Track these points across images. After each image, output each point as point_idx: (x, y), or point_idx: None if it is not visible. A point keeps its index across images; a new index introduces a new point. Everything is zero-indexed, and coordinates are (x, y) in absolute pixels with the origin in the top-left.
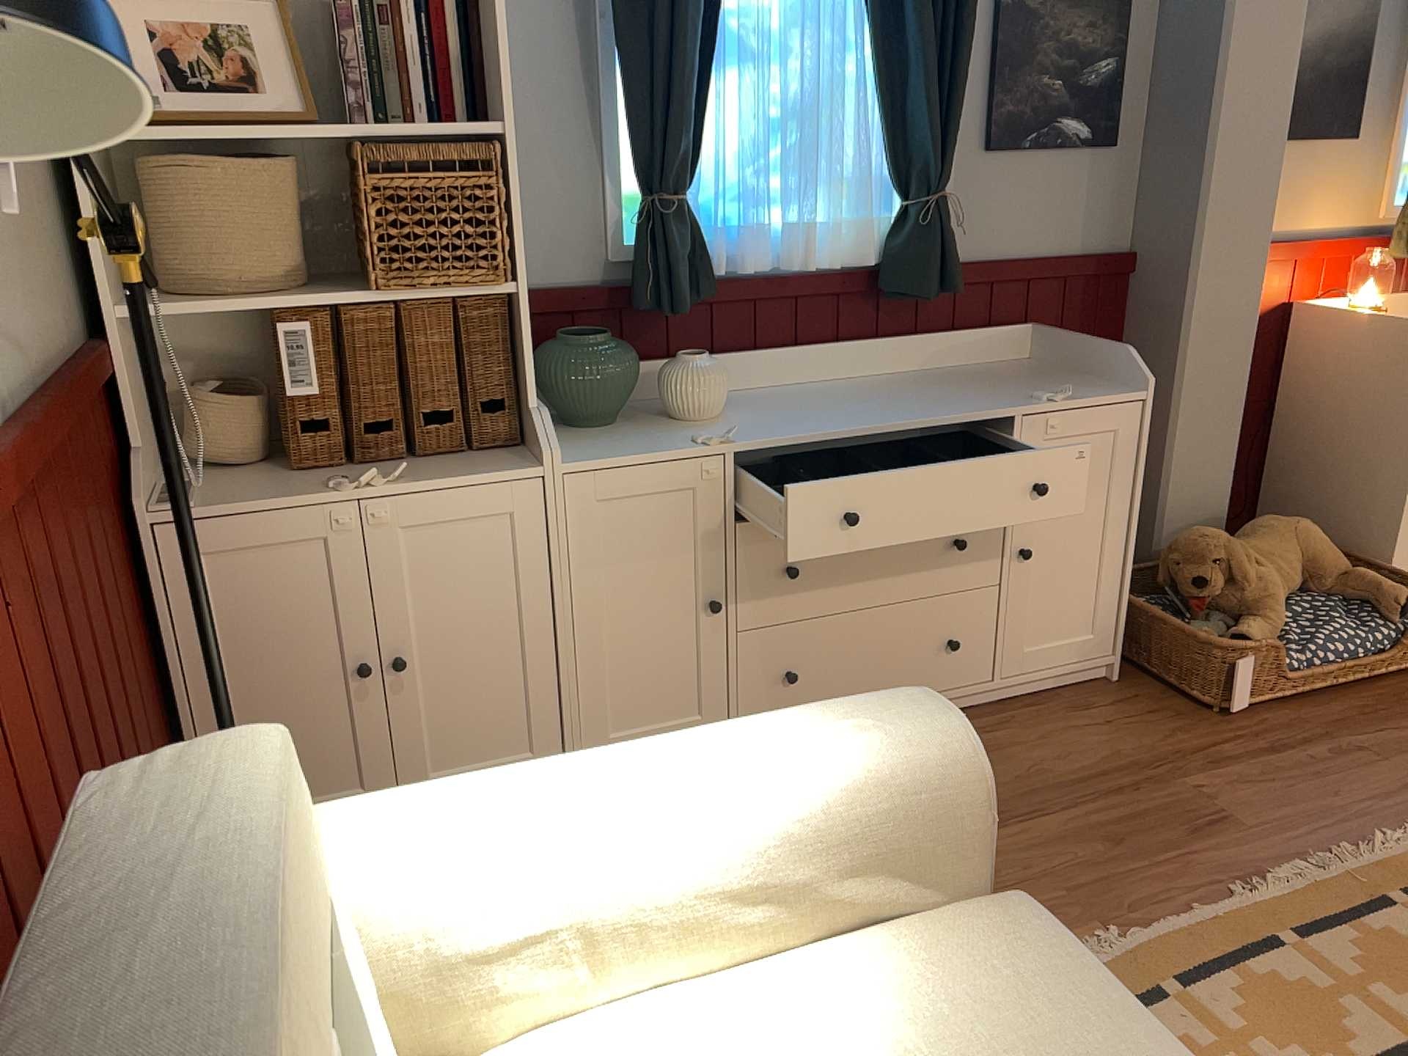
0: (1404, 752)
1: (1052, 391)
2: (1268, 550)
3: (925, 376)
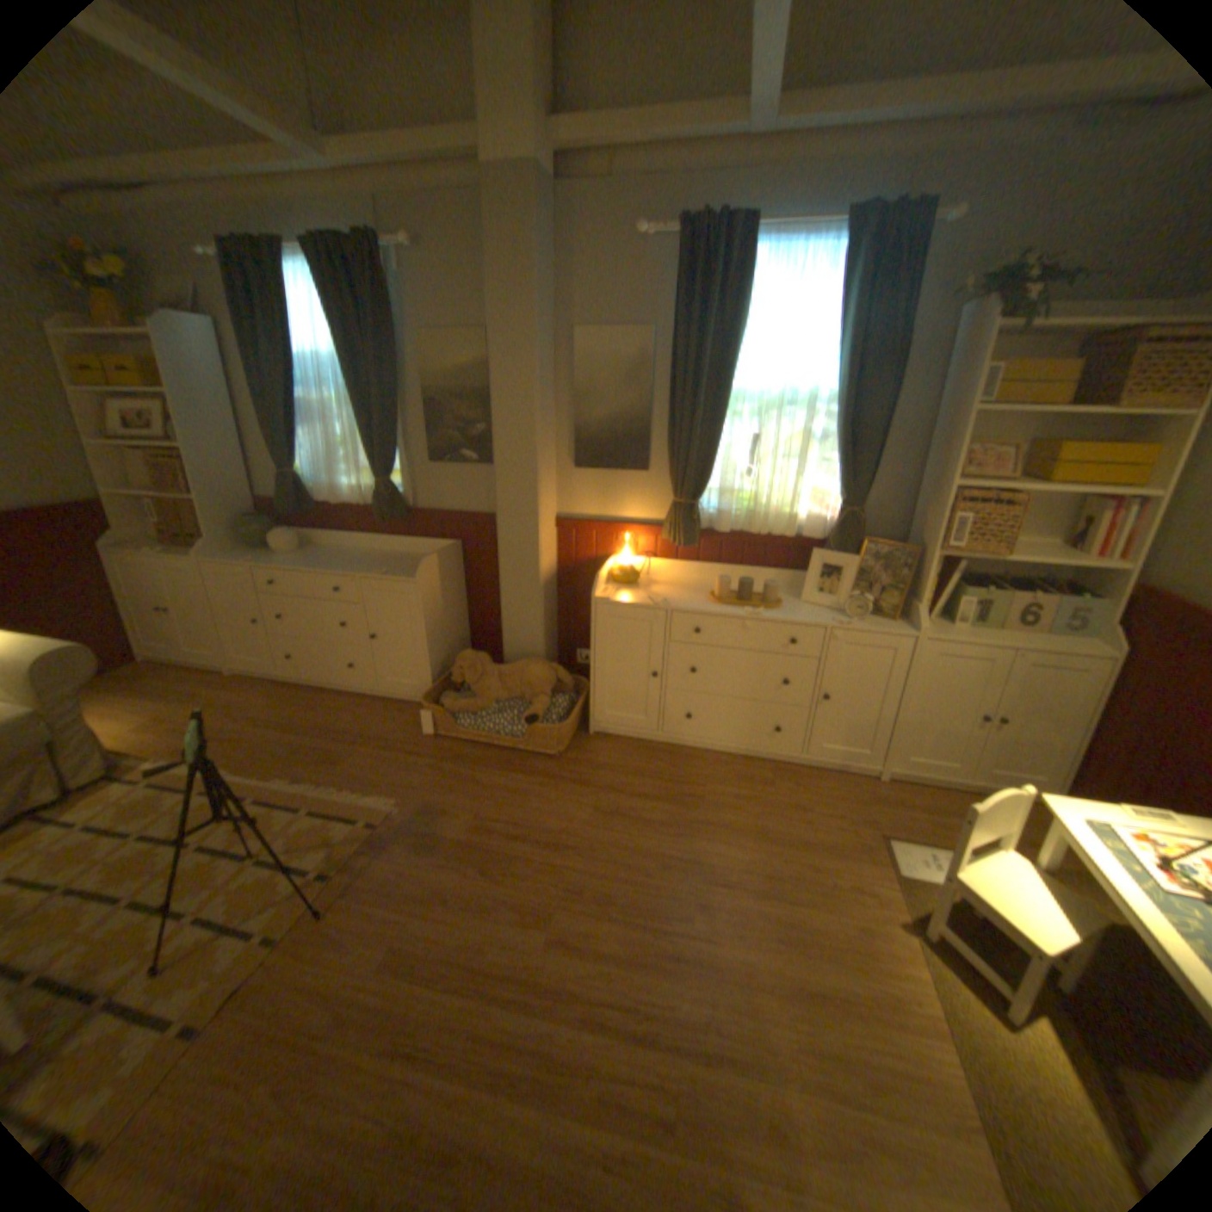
0: (451, 779)
1: (390, 571)
2: (507, 673)
3: (399, 556)
